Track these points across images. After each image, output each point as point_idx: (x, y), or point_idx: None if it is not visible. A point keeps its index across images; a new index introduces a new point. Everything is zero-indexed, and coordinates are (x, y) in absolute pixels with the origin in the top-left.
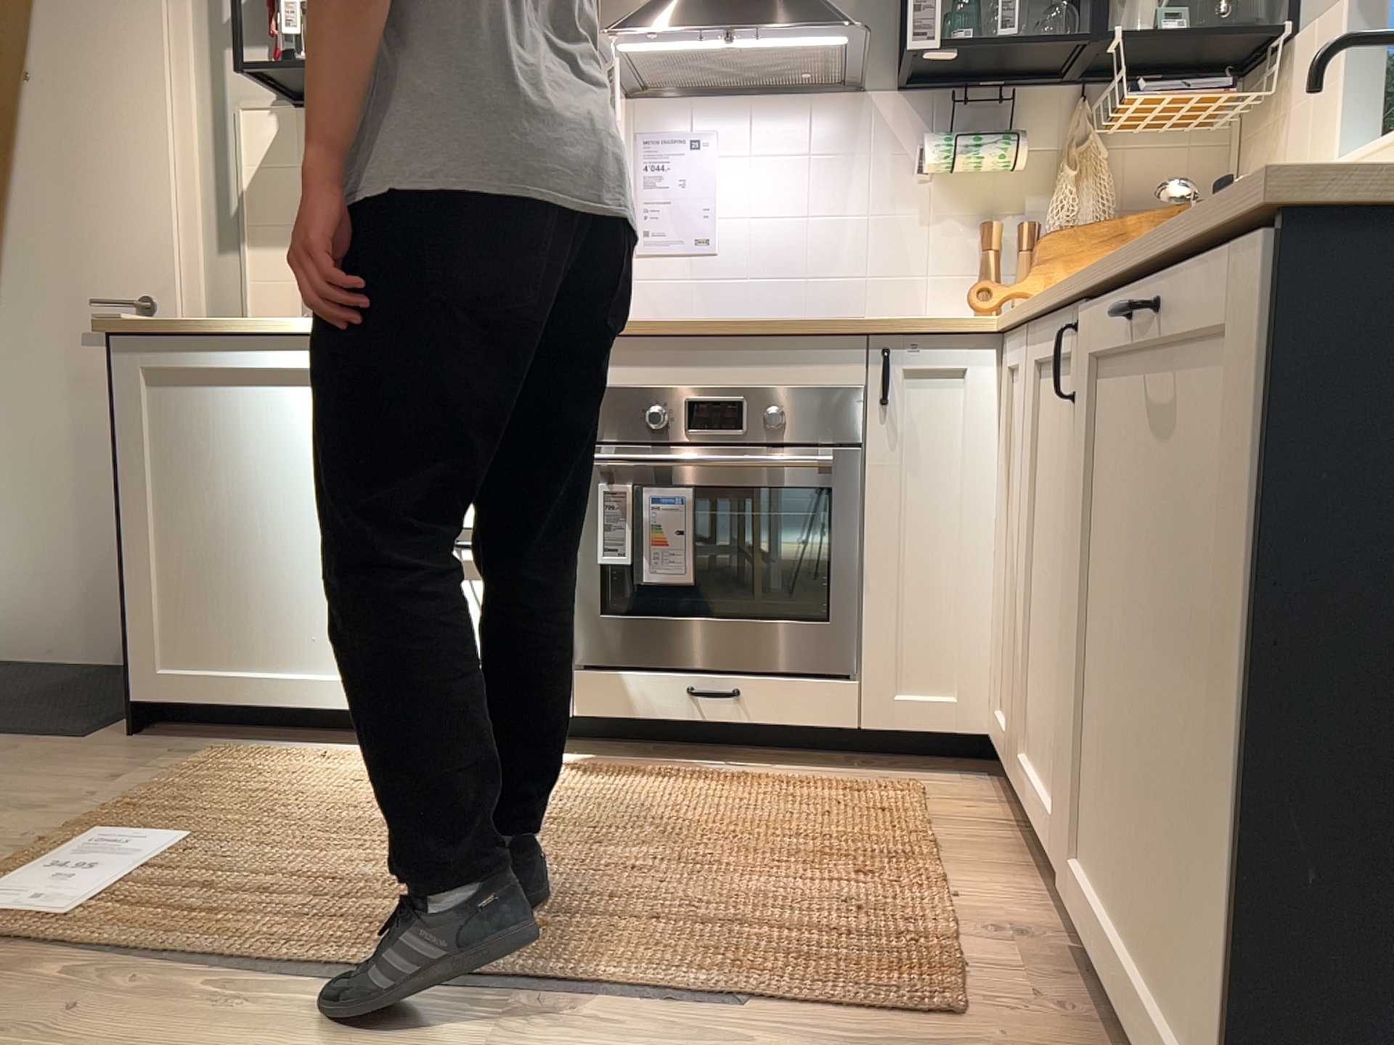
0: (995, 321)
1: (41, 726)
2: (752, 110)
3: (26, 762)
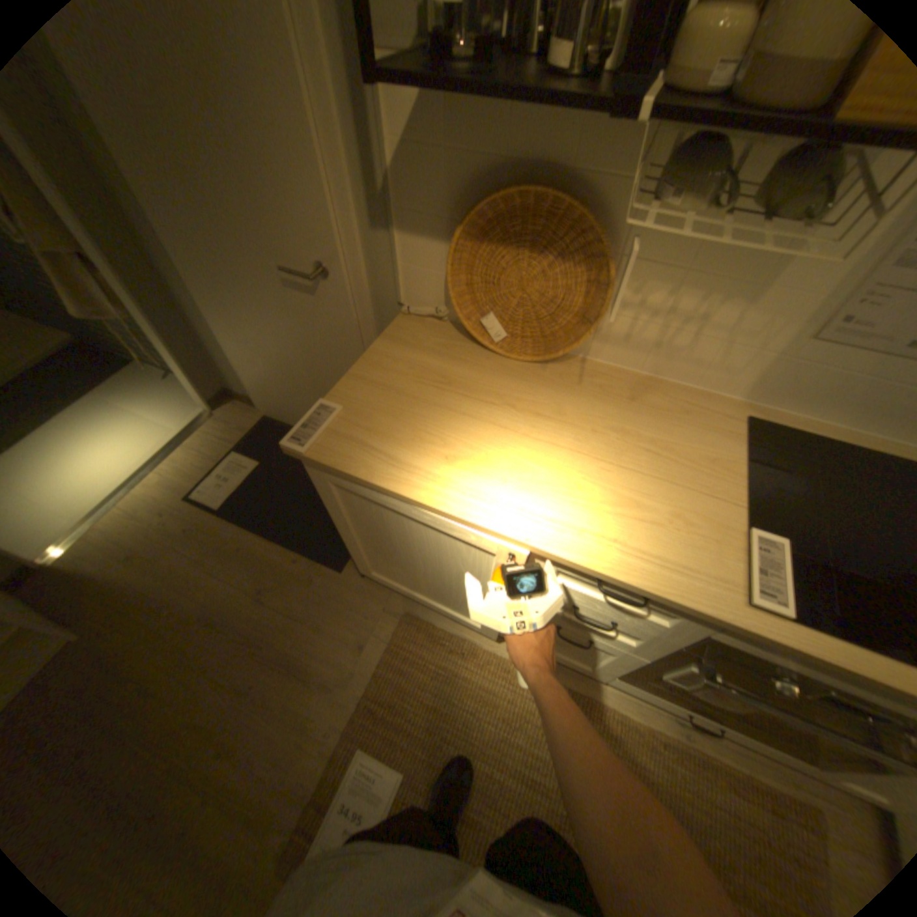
0: None
1: (318, 548)
2: None
3: (316, 604)
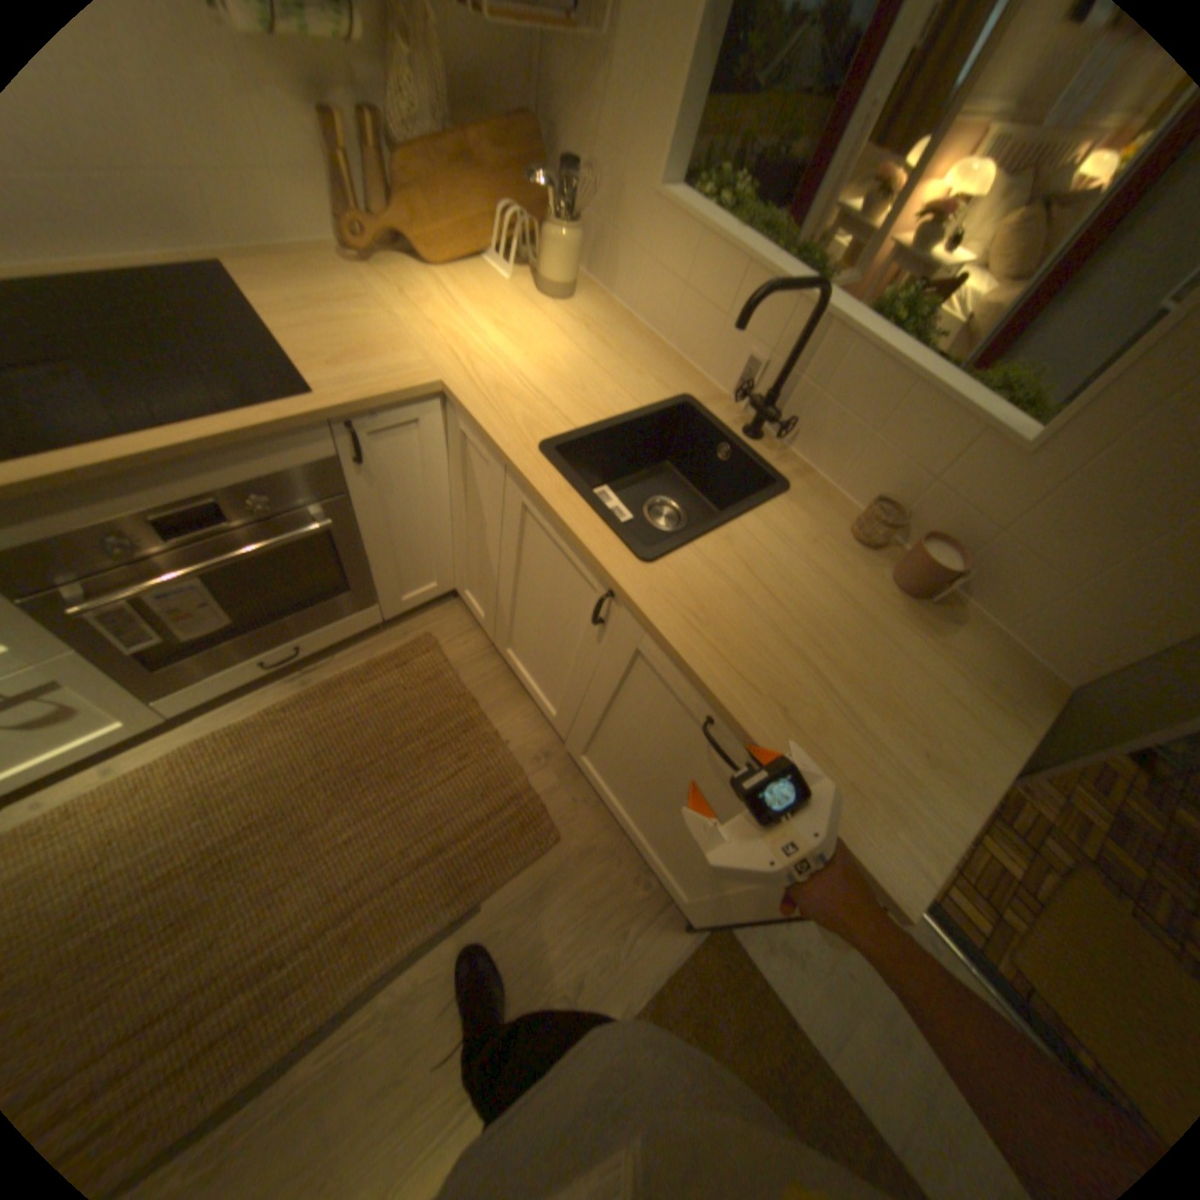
0: (434, 373)
1: None
2: None
3: None
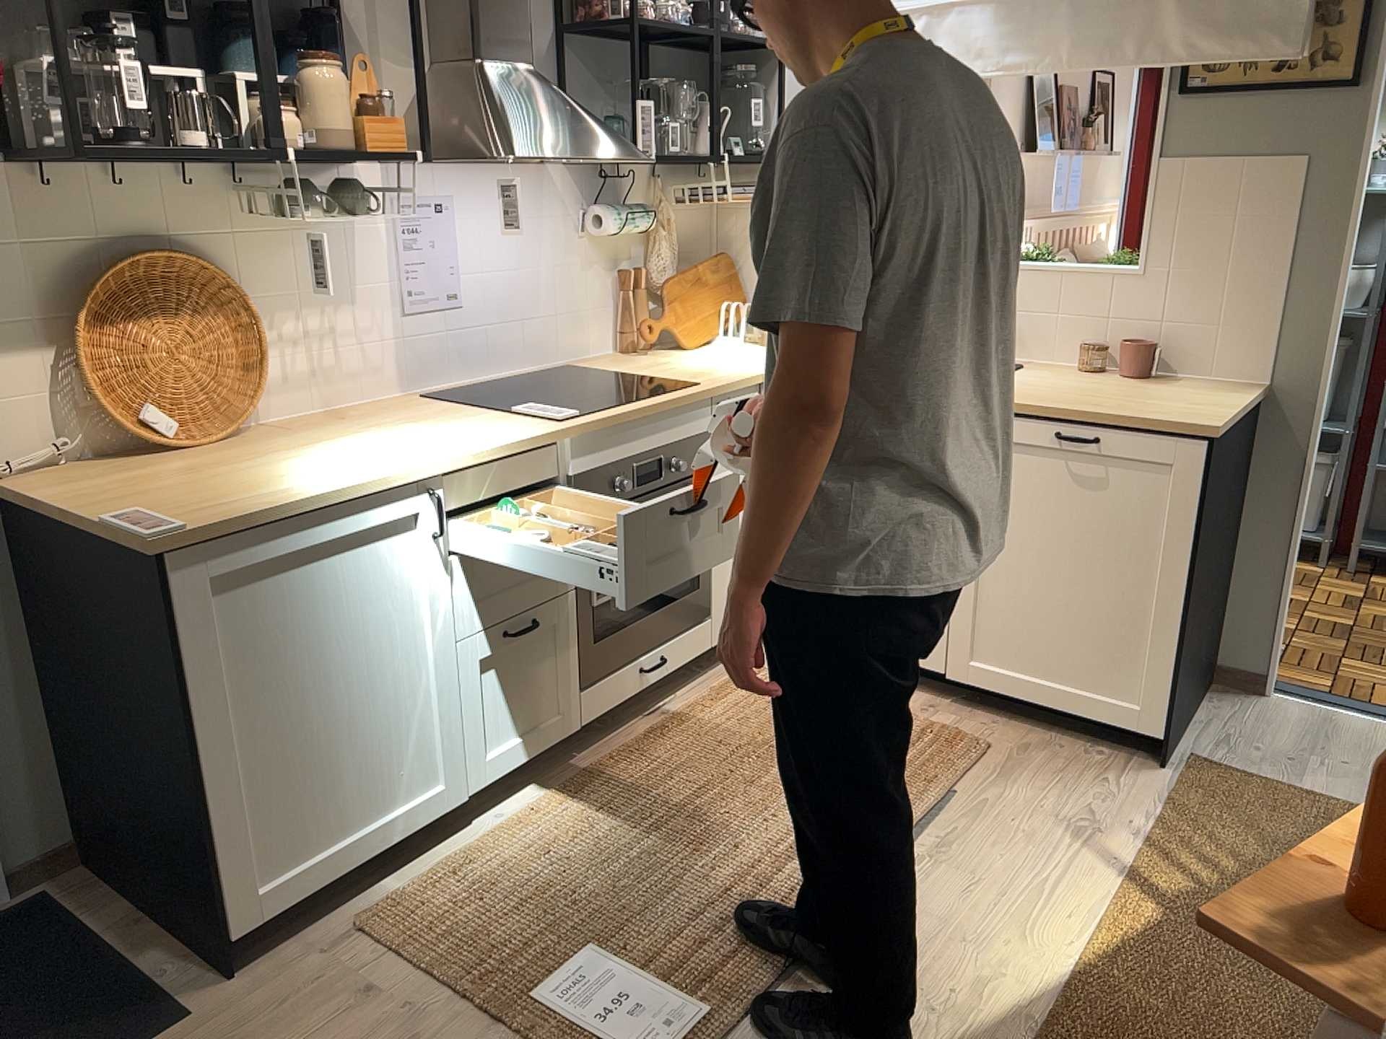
0: (753, 371)
1: None
2: (477, 177)
3: None
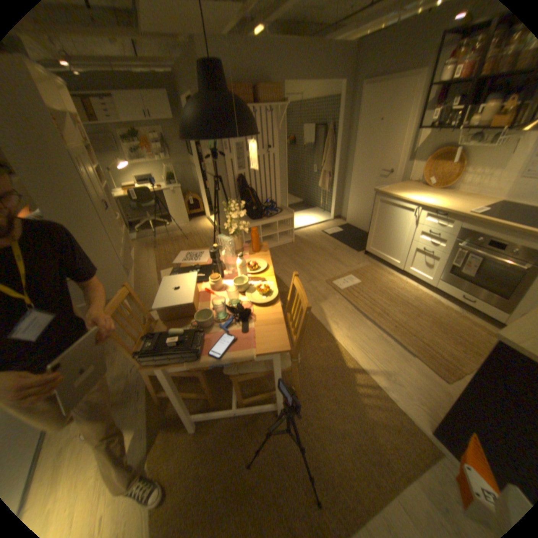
0: None
1: (354, 246)
2: None
3: (349, 254)
